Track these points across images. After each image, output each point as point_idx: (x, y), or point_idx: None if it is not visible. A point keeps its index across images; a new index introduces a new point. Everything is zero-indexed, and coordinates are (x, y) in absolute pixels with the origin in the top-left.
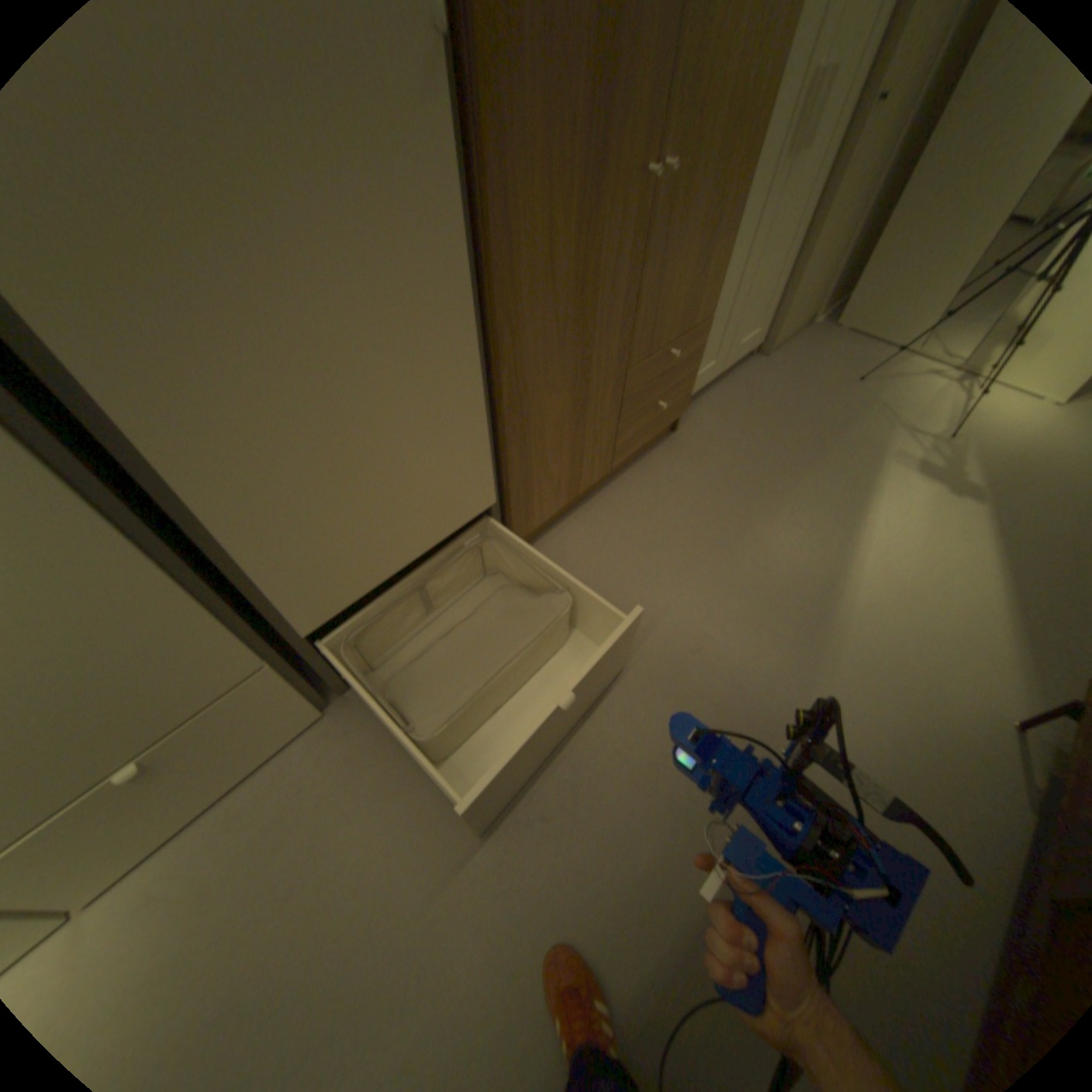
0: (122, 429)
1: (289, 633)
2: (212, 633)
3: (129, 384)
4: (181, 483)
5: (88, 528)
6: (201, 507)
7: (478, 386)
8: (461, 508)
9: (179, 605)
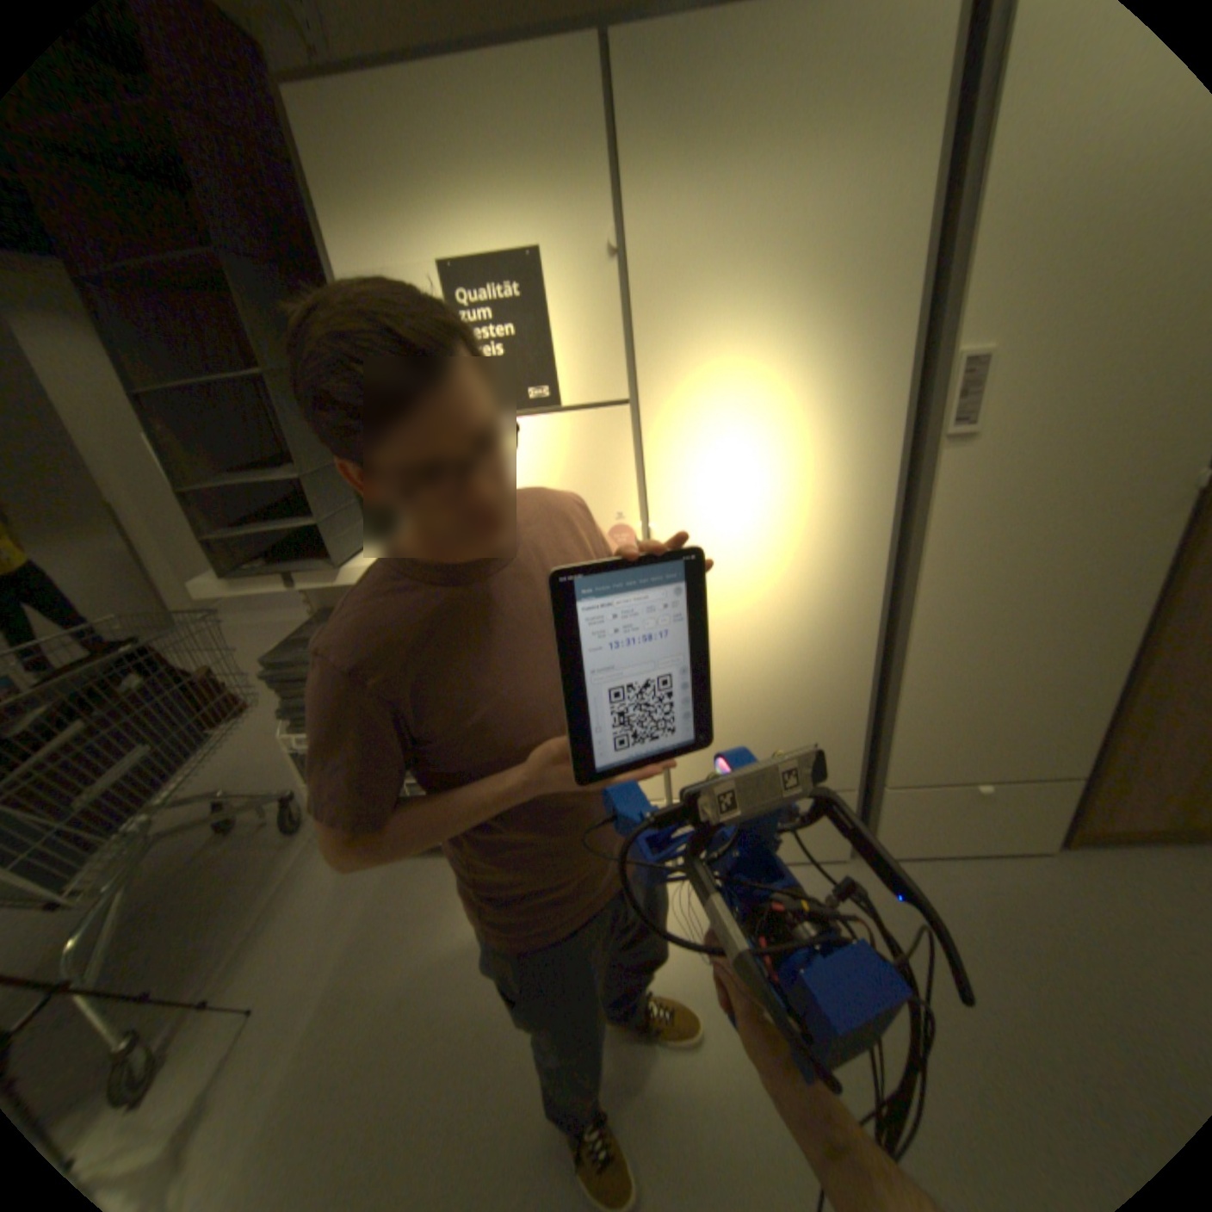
0: (912, 628)
1: (880, 781)
2: (855, 750)
3: (931, 611)
4: (912, 661)
5: (866, 664)
6: (909, 677)
7: (1122, 677)
8: (1053, 765)
9: (859, 723)
